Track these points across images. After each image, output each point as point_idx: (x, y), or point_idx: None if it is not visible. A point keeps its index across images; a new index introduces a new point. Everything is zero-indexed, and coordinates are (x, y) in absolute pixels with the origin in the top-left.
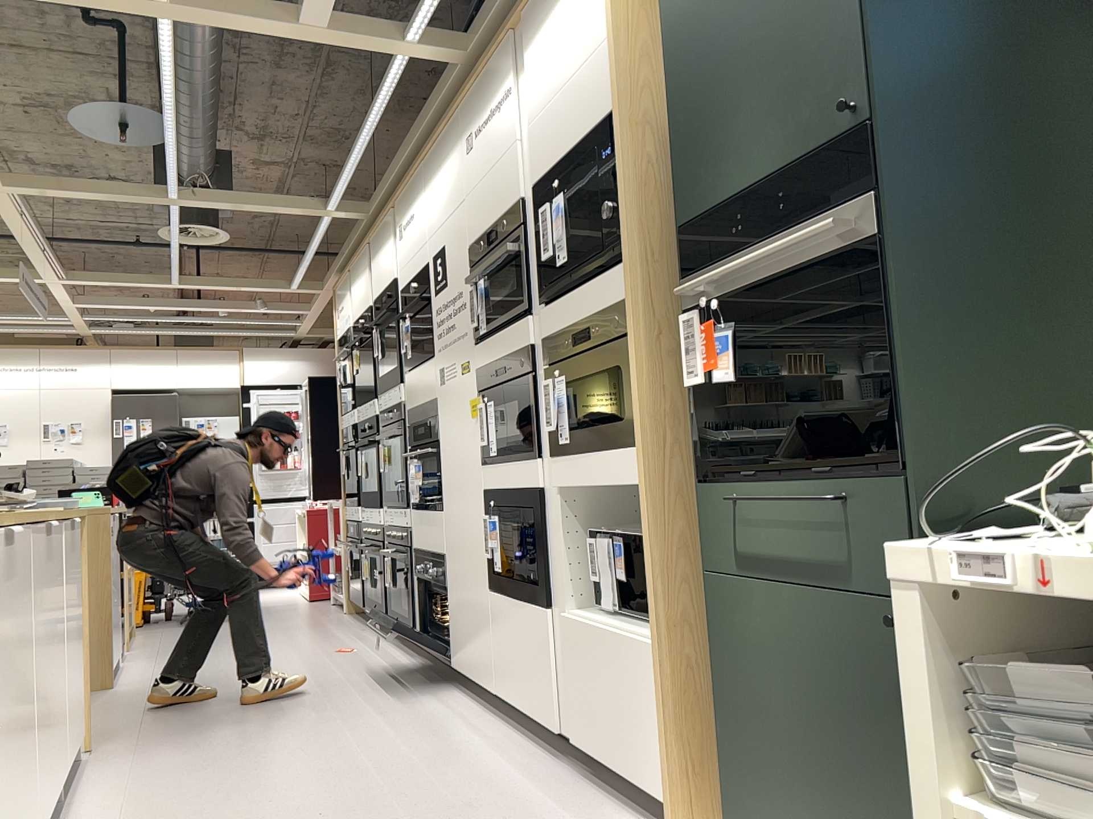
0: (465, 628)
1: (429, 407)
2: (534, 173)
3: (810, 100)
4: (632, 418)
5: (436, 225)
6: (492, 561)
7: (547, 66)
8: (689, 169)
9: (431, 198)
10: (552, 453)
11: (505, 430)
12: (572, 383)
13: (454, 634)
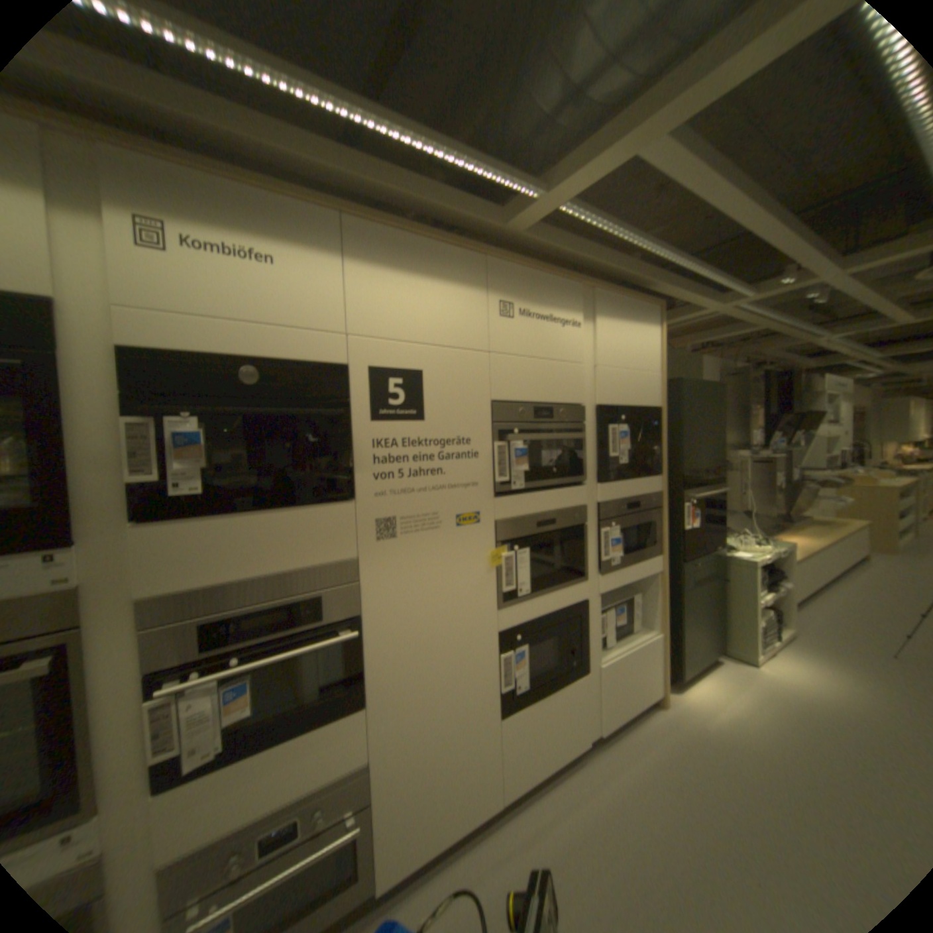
0: (429, 807)
1: (324, 574)
2: (590, 394)
3: (715, 454)
4: (655, 544)
5: (395, 336)
6: (515, 687)
7: (617, 346)
8: (686, 453)
9: (379, 290)
10: (593, 574)
11: (540, 570)
12: (622, 530)
13: (392, 843)
